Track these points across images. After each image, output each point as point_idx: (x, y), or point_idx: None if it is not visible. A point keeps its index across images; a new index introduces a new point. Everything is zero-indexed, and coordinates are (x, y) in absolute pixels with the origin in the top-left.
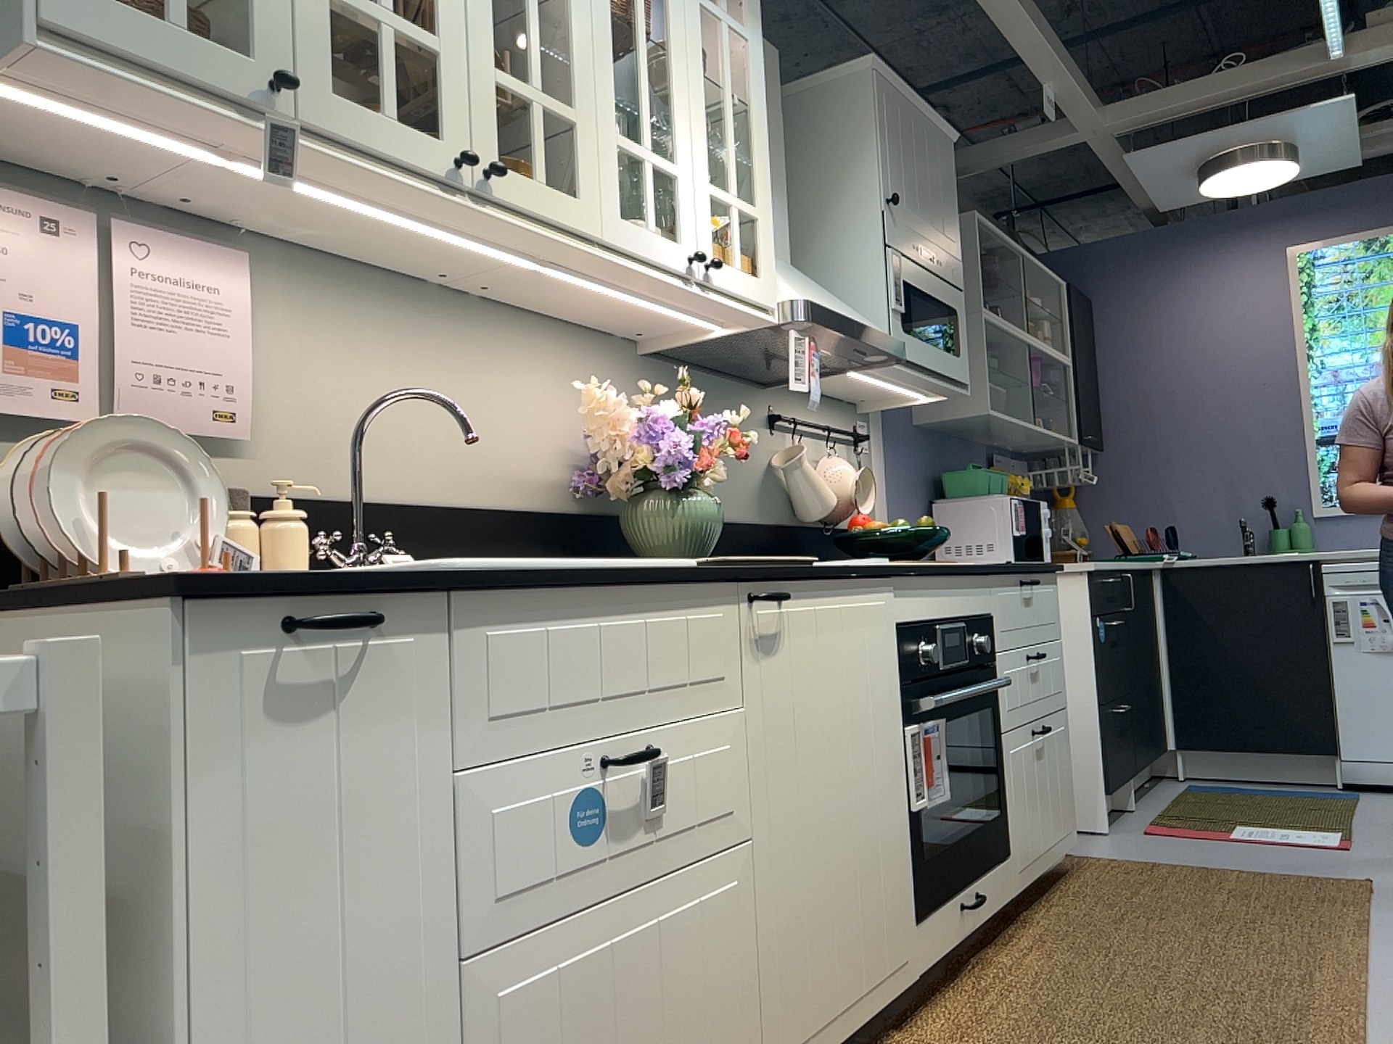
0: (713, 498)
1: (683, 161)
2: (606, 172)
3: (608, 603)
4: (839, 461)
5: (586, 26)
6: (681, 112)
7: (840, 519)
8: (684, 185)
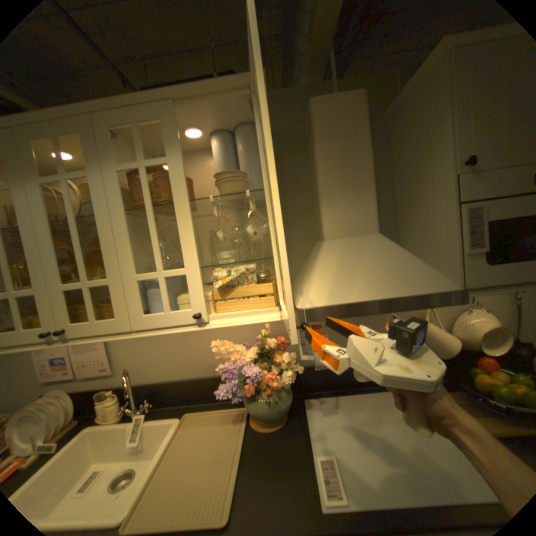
0: (278, 395)
1: (188, 263)
2: (129, 298)
3: None
4: (473, 316)
5: (107, 233)
6: (184, 236)
7: (475, 350)
8: (190, 276)
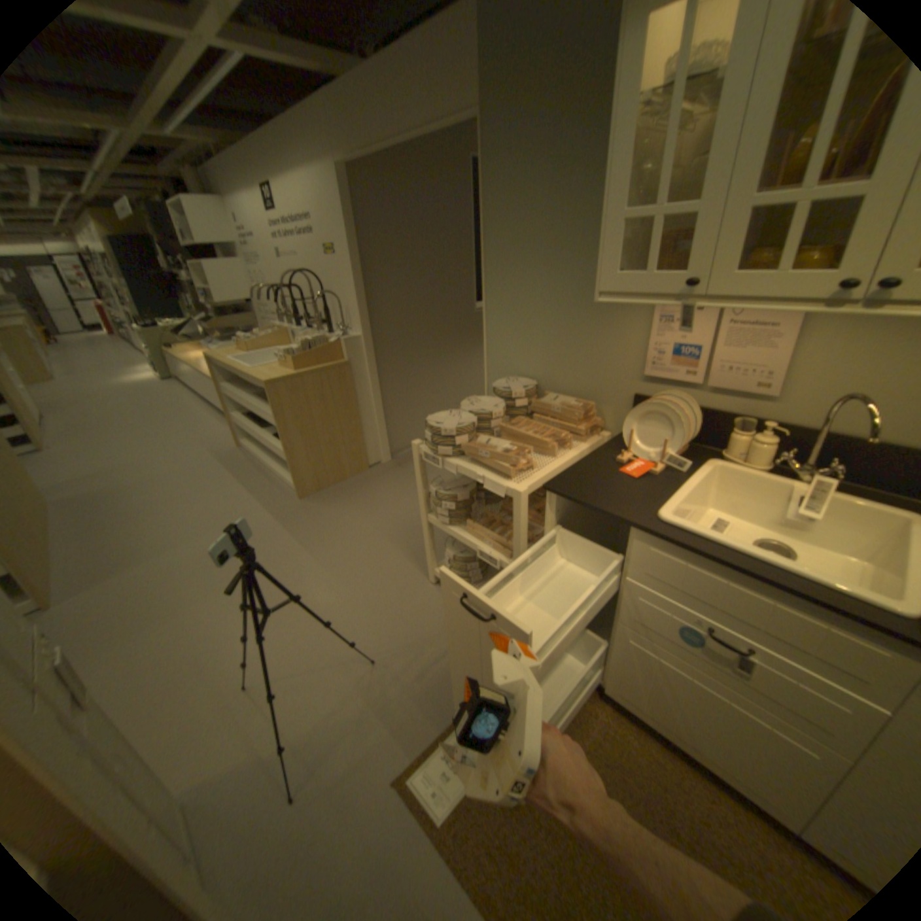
0: None
1: None
2: None
3: (745, 581)
4: None
5: None
6: None
7: None
8: None
